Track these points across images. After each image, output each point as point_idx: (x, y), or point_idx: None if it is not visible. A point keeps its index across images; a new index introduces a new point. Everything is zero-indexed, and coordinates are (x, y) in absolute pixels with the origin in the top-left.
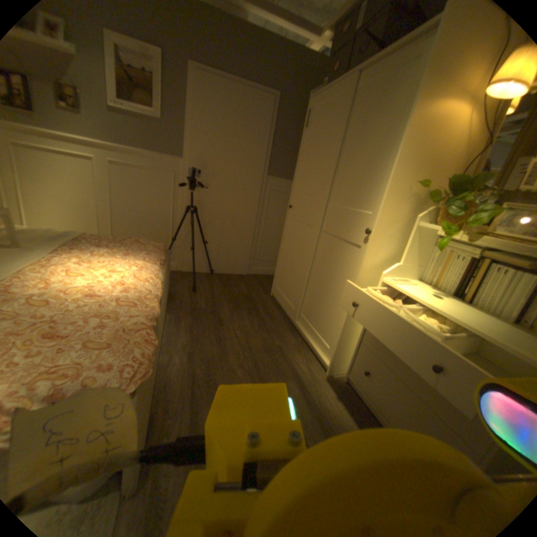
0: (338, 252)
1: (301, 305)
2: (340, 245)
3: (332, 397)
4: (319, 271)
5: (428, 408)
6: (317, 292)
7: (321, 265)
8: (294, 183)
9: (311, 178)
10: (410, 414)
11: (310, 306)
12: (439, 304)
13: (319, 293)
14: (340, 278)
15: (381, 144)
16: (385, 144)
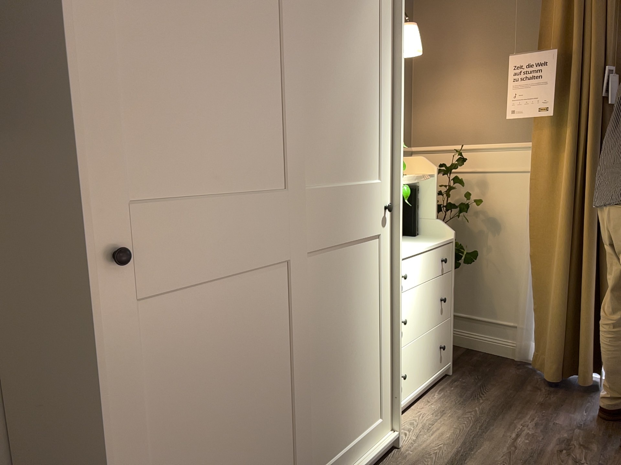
0: (351, 270)
1: (307, 459)
2: (351, 255)
3: (429, 436)
4: (323, 340)
5: (434, 328)
6: (333, 379)
7: (323, 325)
8: (87, 140)
9: (215, 122)
10: (429, 351)
11: (325, 428)
12: (409, 248)
13: (337, 377)
14: (366, 306)
15: (366, 75)
16: (370, 76)
